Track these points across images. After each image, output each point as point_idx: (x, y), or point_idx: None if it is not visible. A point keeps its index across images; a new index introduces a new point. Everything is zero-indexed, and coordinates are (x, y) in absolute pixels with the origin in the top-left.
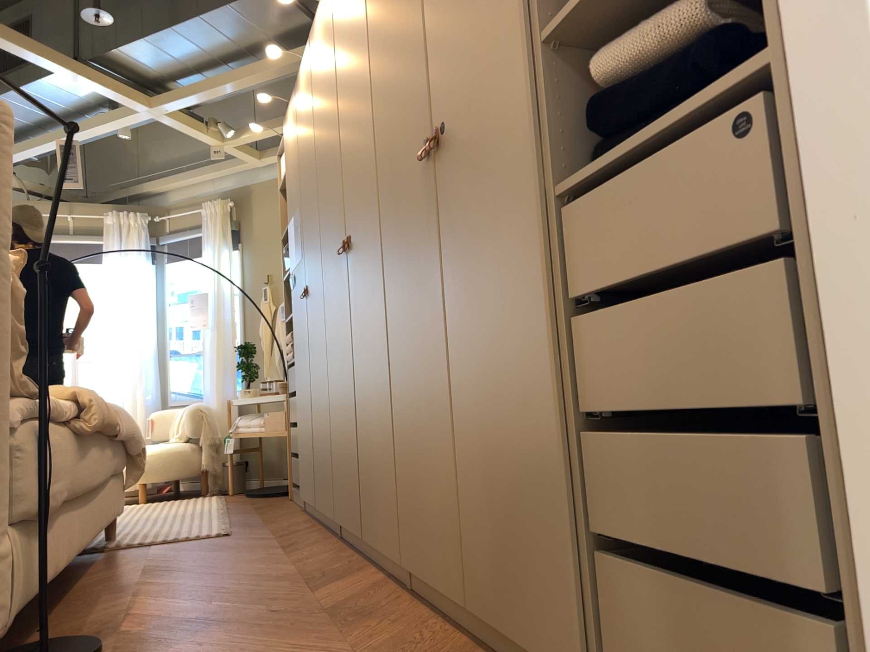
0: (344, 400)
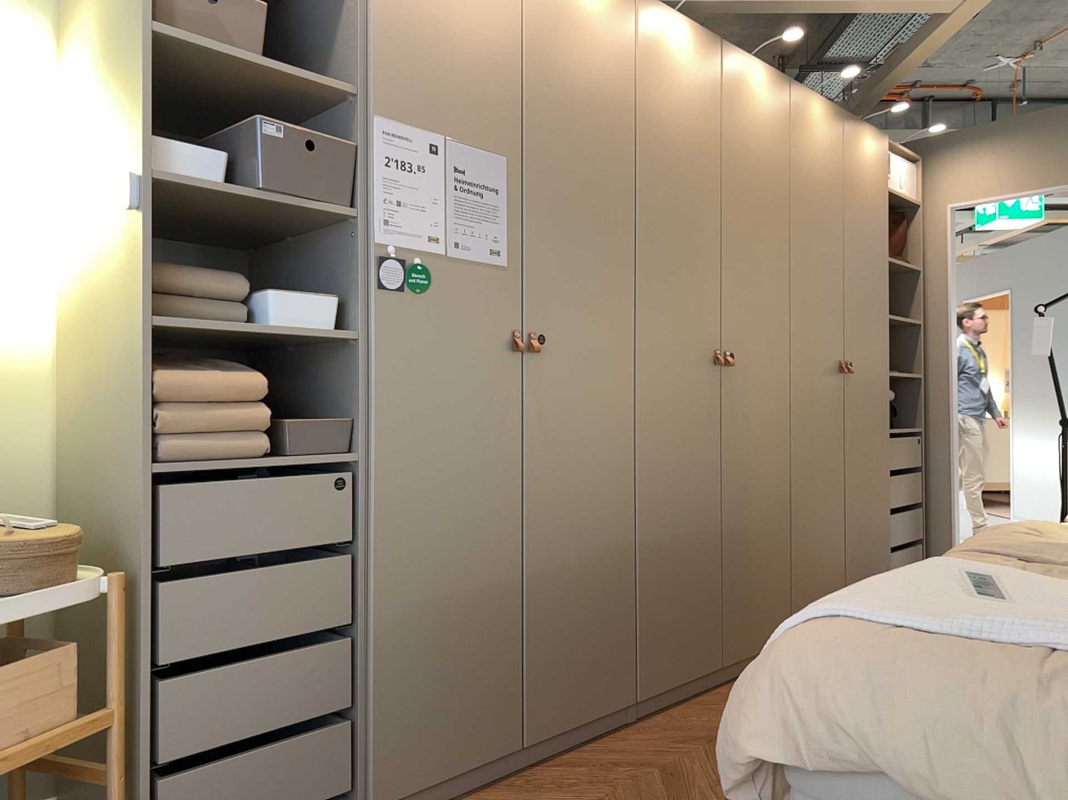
0: (687, 534)
